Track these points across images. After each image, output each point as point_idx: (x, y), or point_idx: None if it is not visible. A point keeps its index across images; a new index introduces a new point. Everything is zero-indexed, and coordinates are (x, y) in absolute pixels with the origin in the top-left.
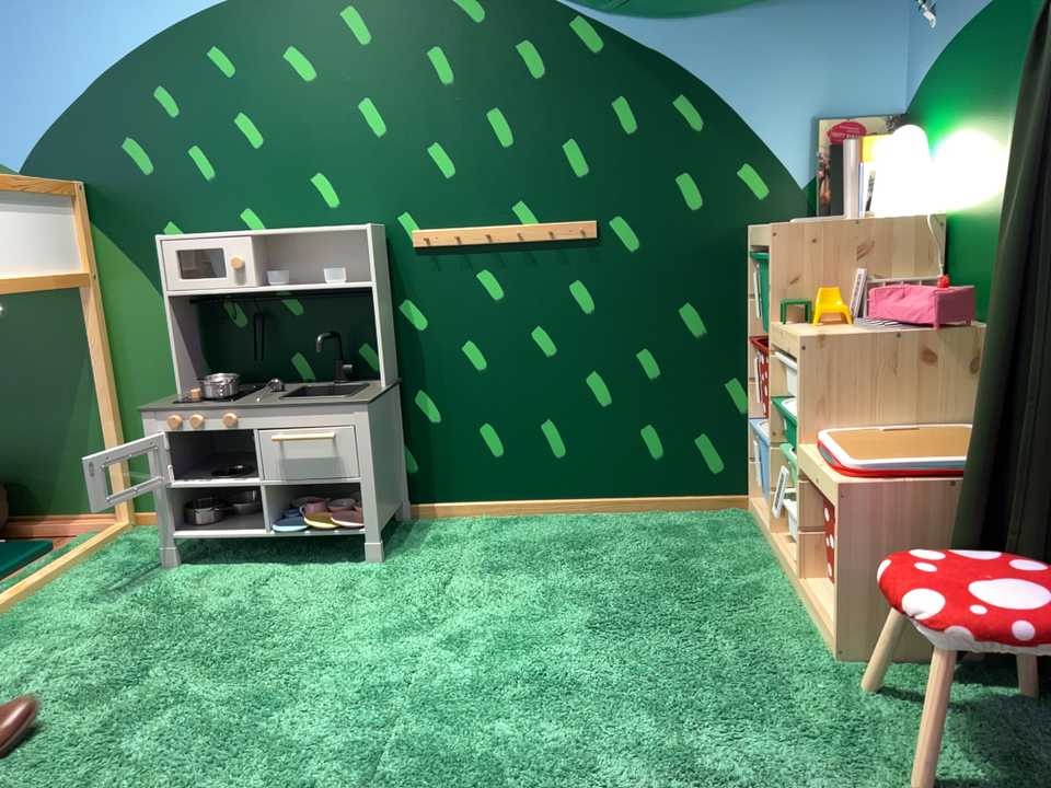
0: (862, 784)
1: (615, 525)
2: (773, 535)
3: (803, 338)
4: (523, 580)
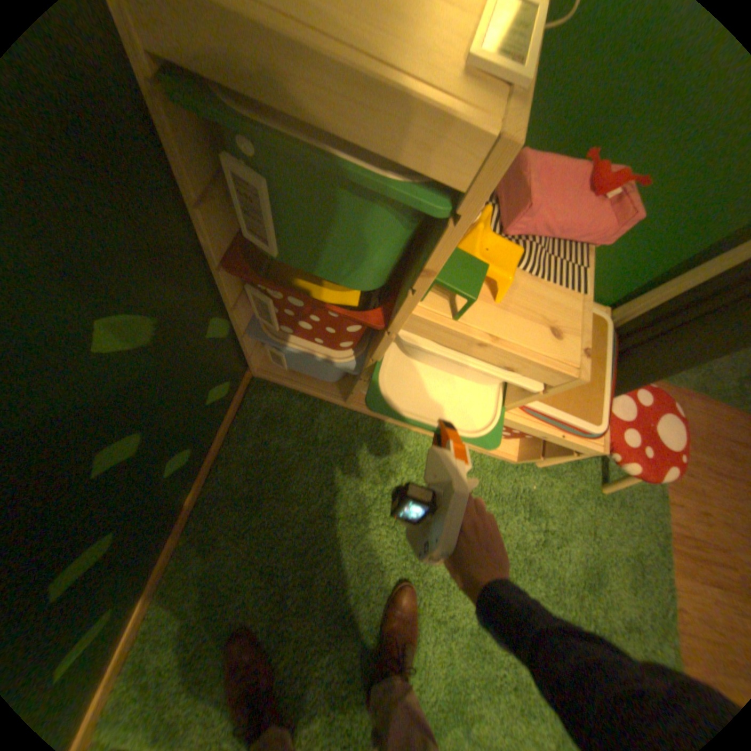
0: (600, 514)
1: (230, 528)
2: (355, 404)
3: (586, 377)
4: (332, 676)
